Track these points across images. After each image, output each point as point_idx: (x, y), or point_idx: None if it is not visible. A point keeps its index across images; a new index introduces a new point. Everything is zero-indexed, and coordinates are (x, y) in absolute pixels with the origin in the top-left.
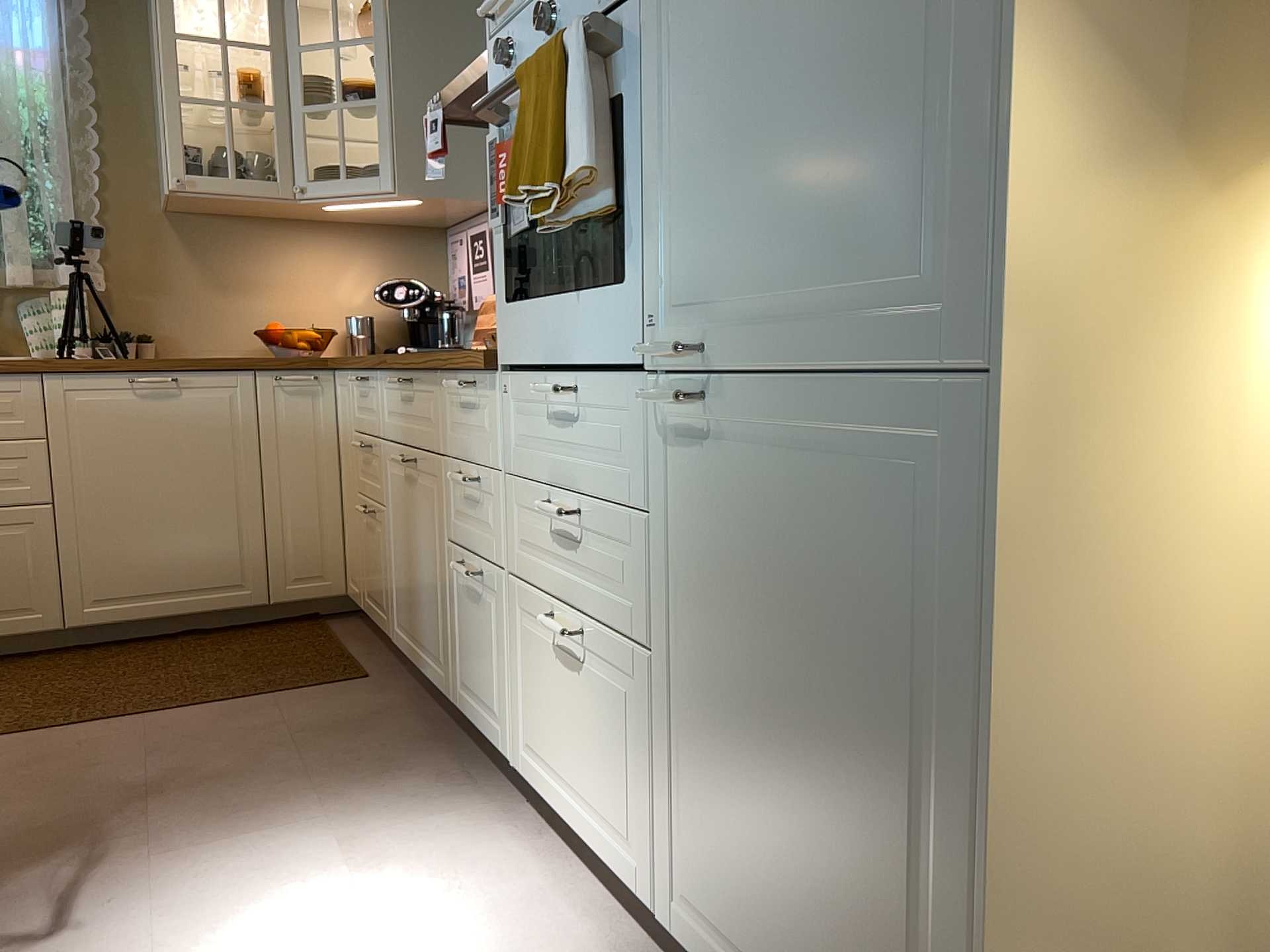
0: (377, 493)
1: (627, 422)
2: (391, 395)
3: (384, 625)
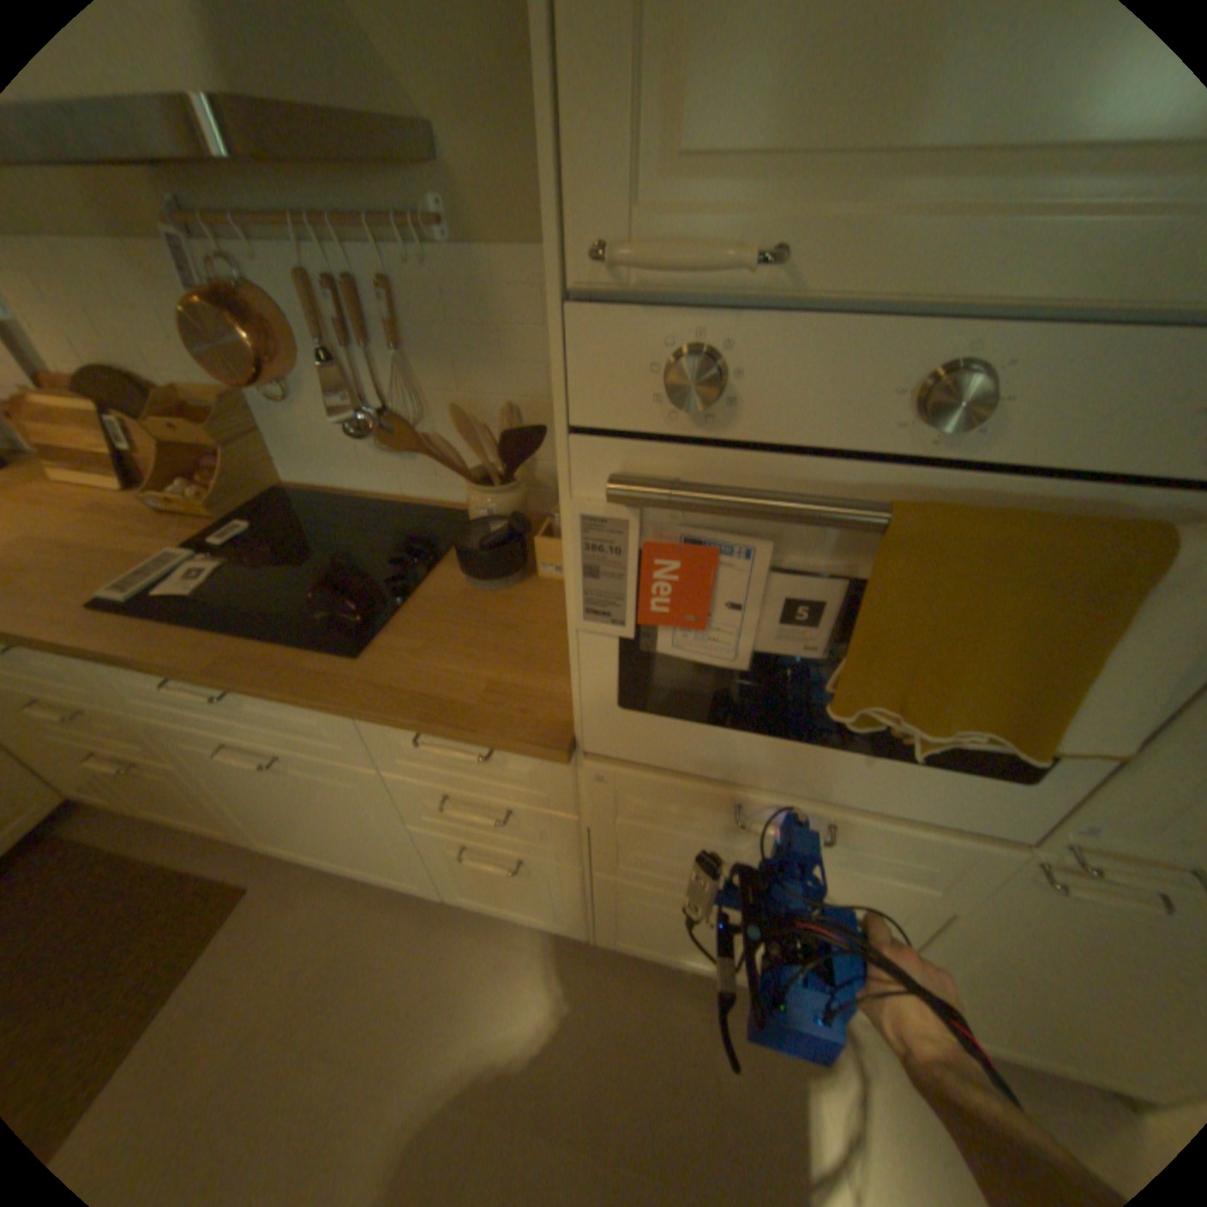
0: (134, 752)
1: (937, 855)
2: (135, 682)
3: (217, 836)
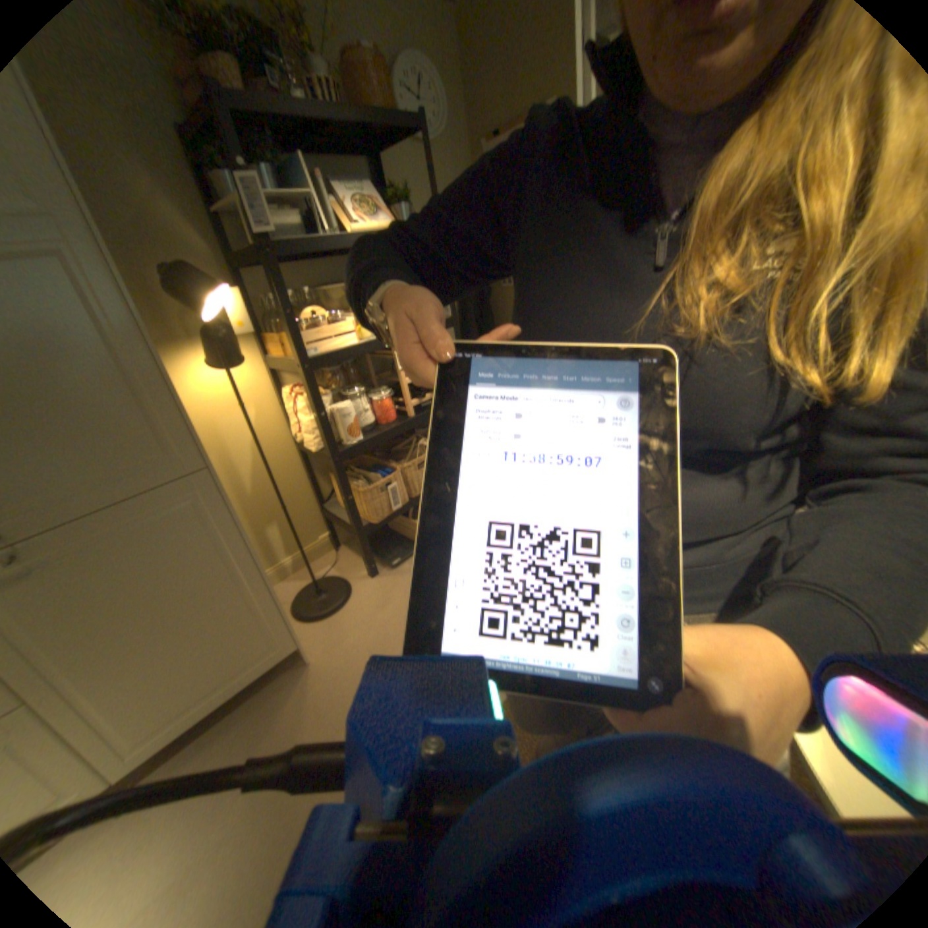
0: None
1: None
2: None
3: None
